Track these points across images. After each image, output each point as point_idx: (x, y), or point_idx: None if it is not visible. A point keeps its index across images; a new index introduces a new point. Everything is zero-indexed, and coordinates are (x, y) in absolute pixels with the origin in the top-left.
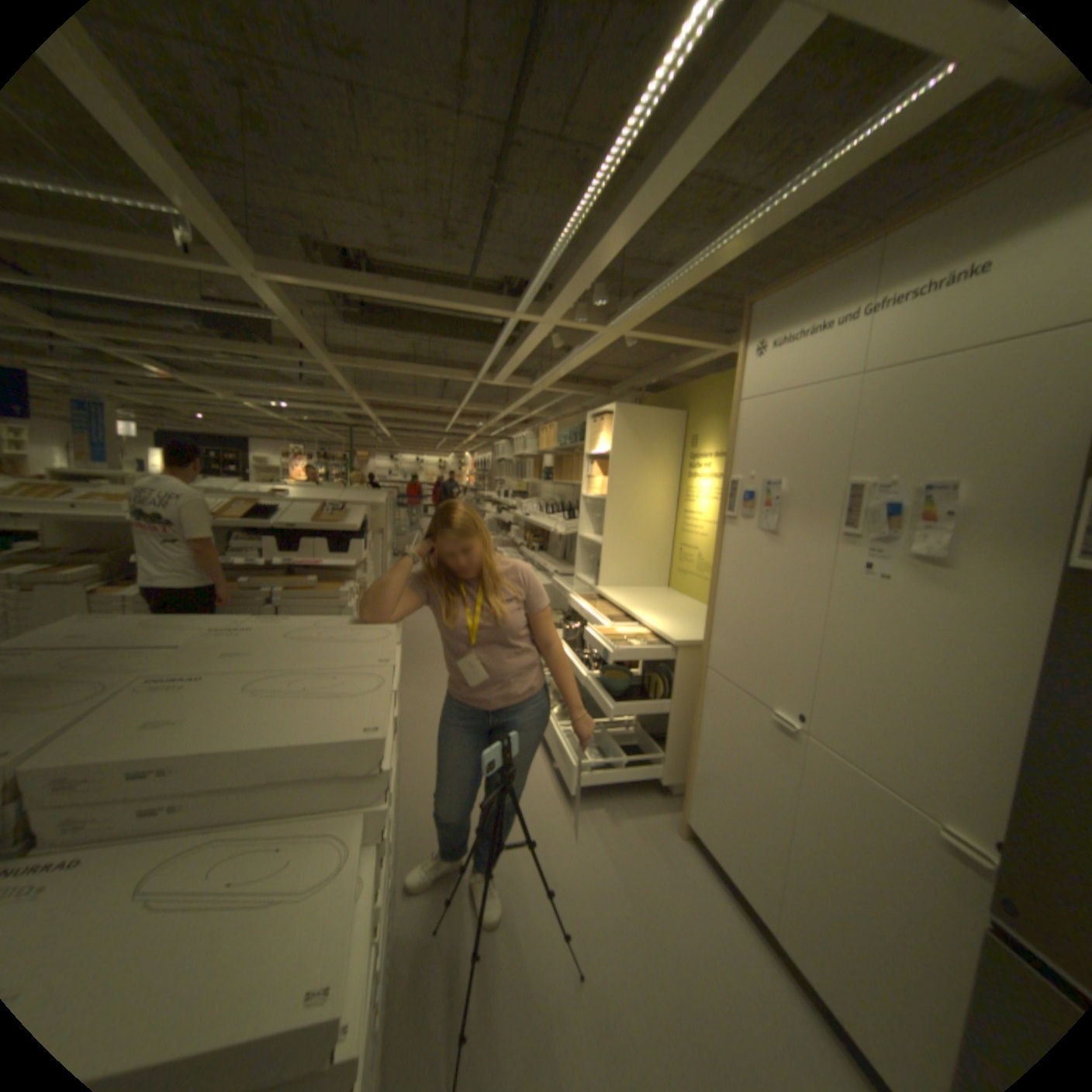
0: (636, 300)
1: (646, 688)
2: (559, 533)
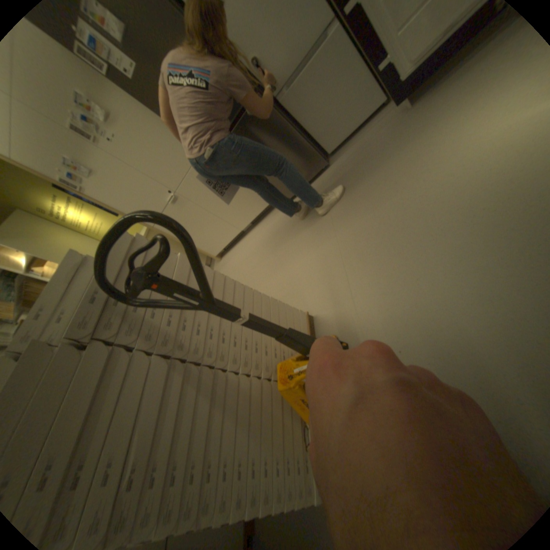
0: None
1: None
2: None
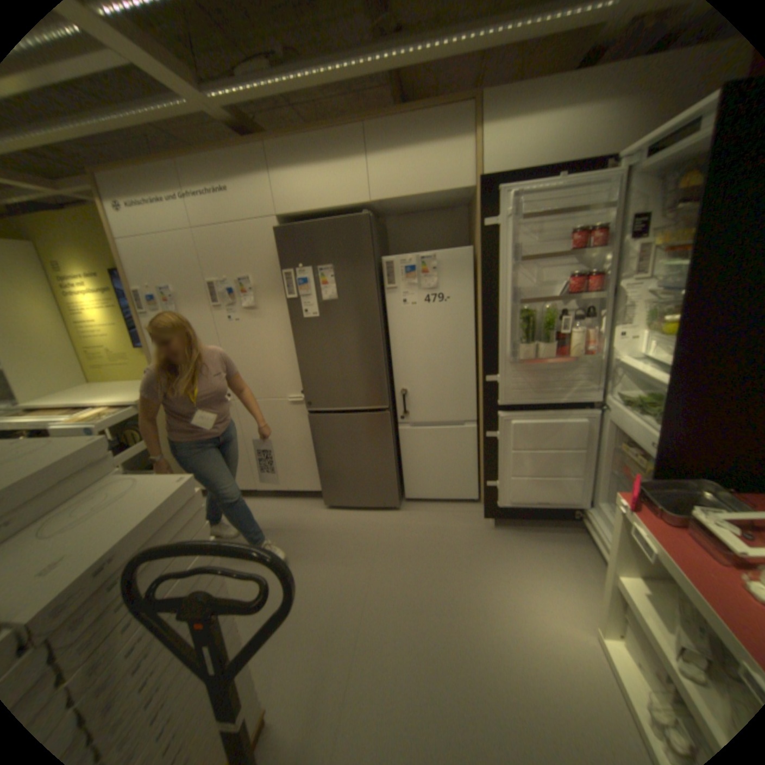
0: None
1: (120, 444)
2: None
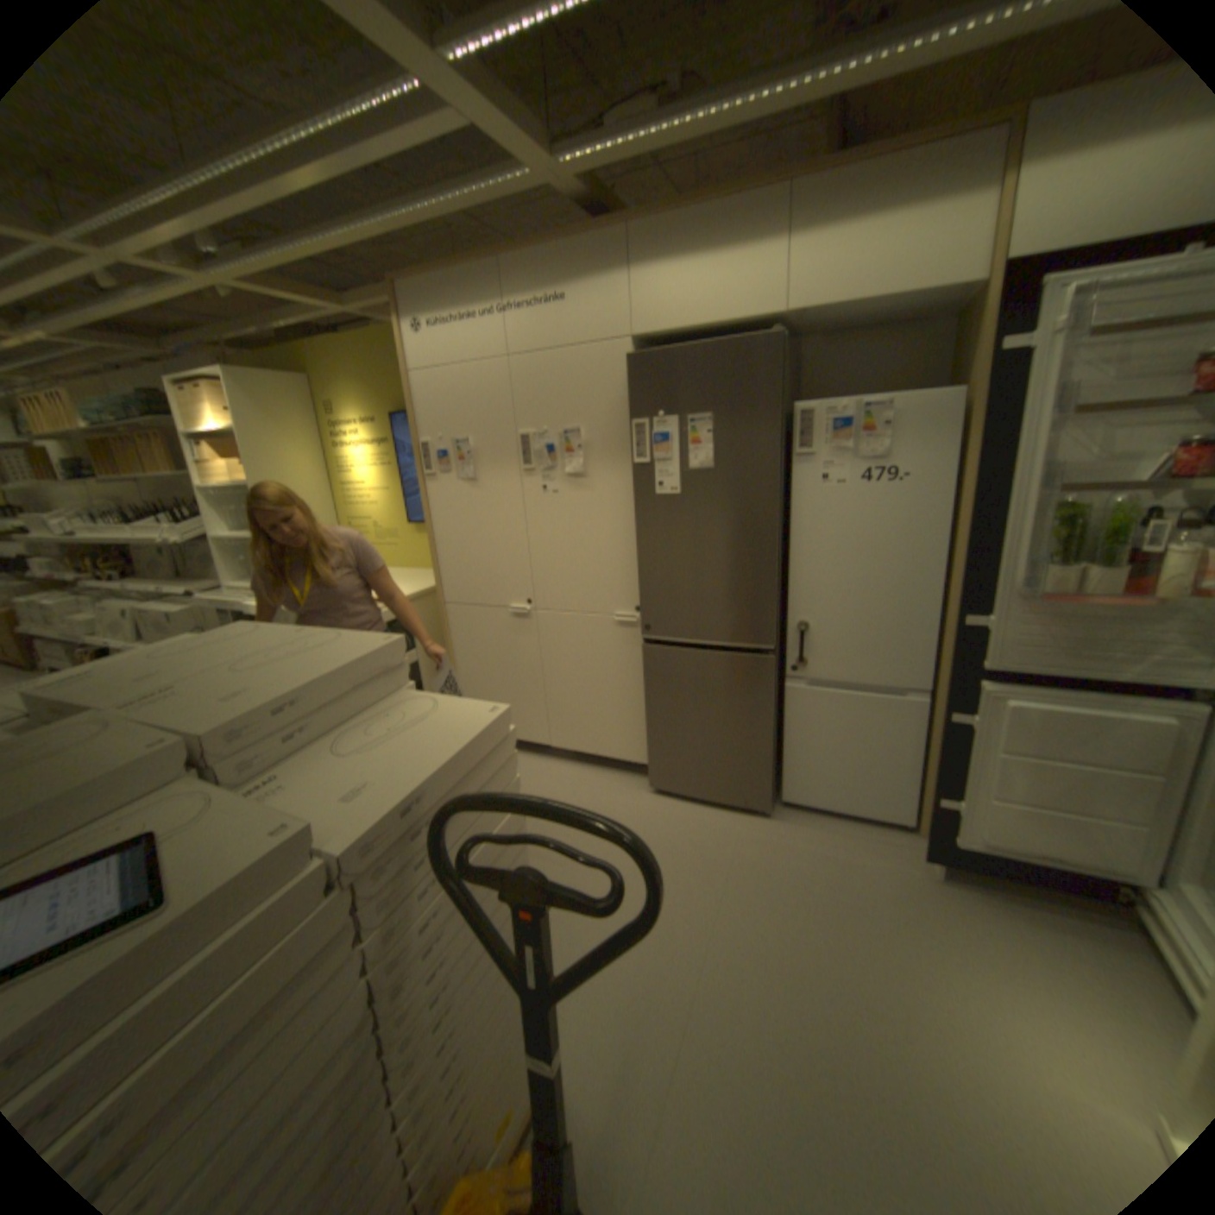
0: (252, 252)
1: None
2: (155, 545)
